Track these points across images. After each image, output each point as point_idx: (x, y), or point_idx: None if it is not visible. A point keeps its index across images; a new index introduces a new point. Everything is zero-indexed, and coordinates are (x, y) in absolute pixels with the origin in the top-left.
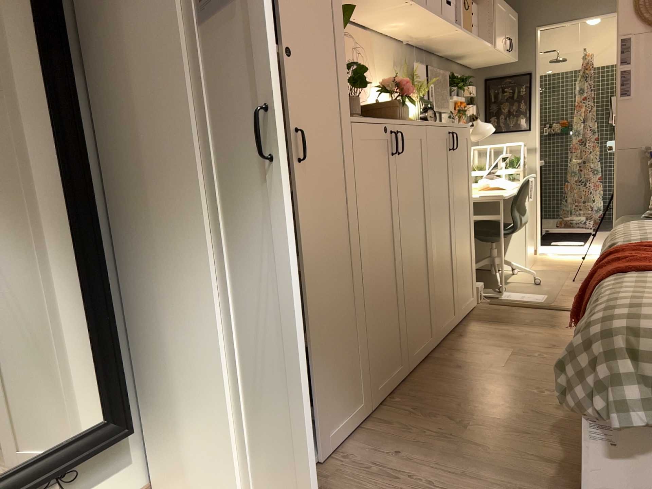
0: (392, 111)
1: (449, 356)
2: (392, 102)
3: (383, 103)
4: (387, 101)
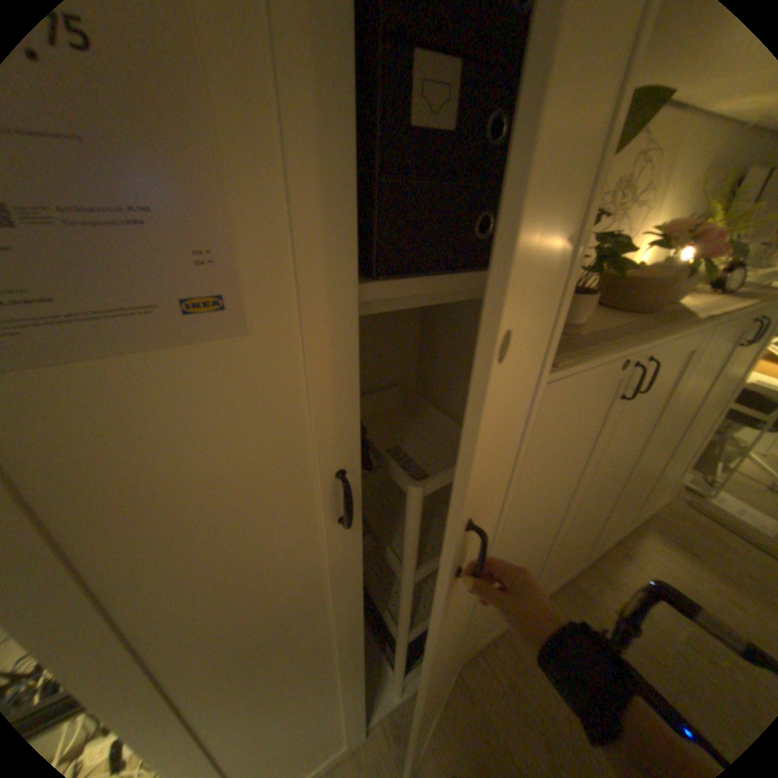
0: (665, 280)
1: (598, 593)
2: (670, 271)
3: (652, 267)
4: (660, 278)
